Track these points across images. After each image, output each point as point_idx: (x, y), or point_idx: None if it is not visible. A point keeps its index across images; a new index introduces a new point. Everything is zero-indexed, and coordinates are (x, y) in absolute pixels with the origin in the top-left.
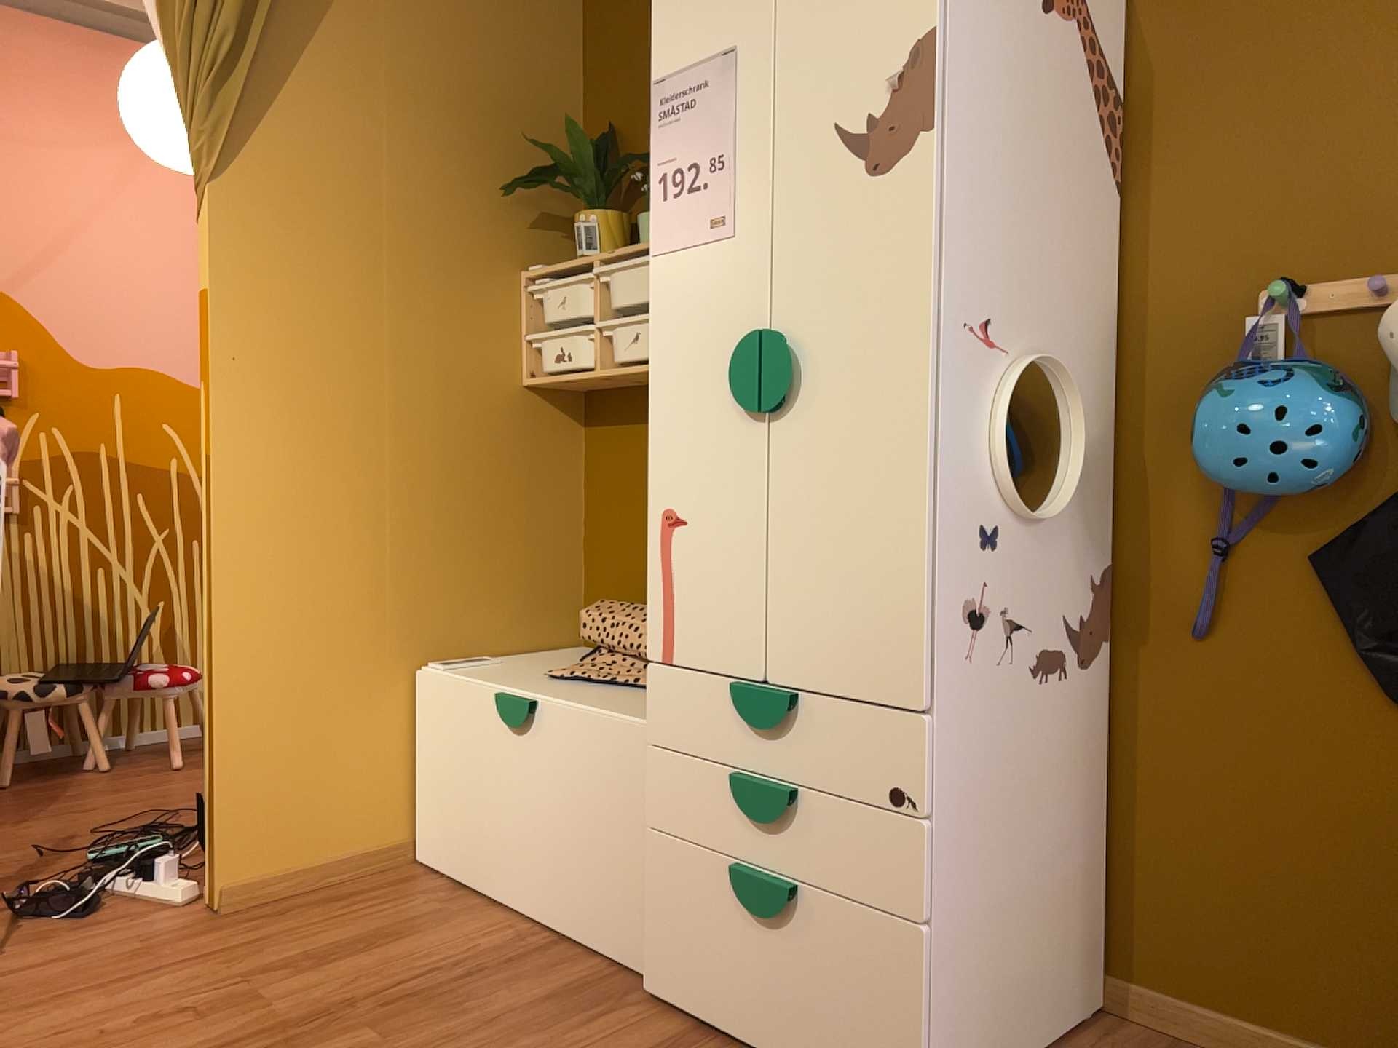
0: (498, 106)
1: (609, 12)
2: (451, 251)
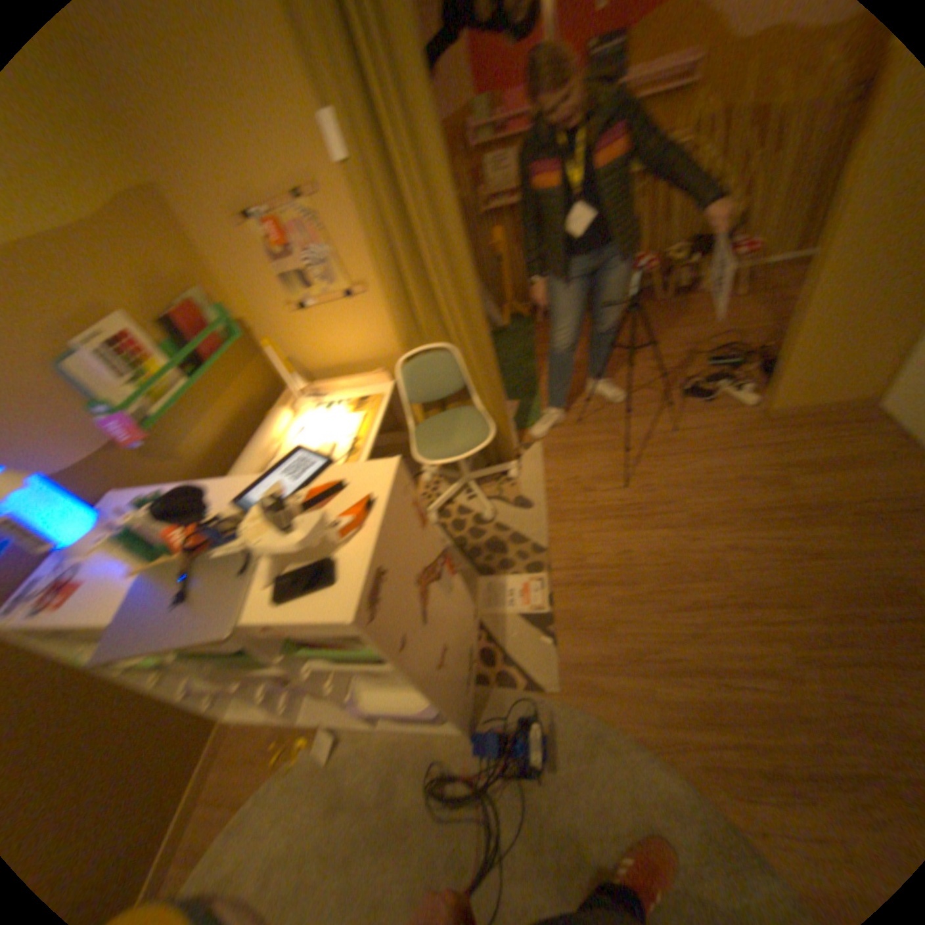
0: None
1: None
2: None
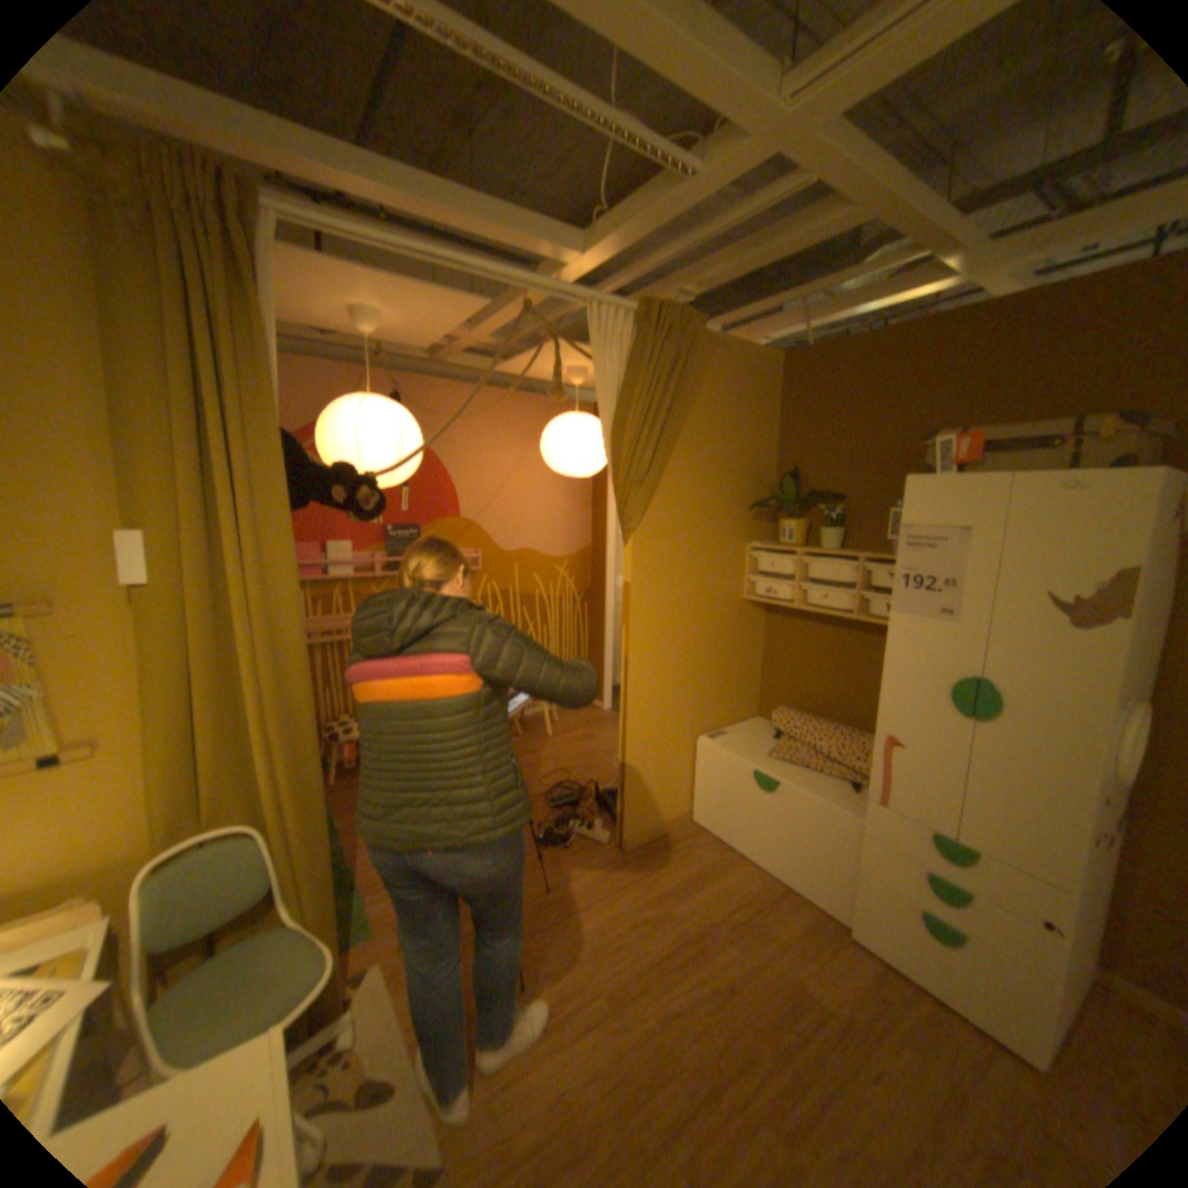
0: (741, 463)
1: (797, 405)
2: (719, 541)
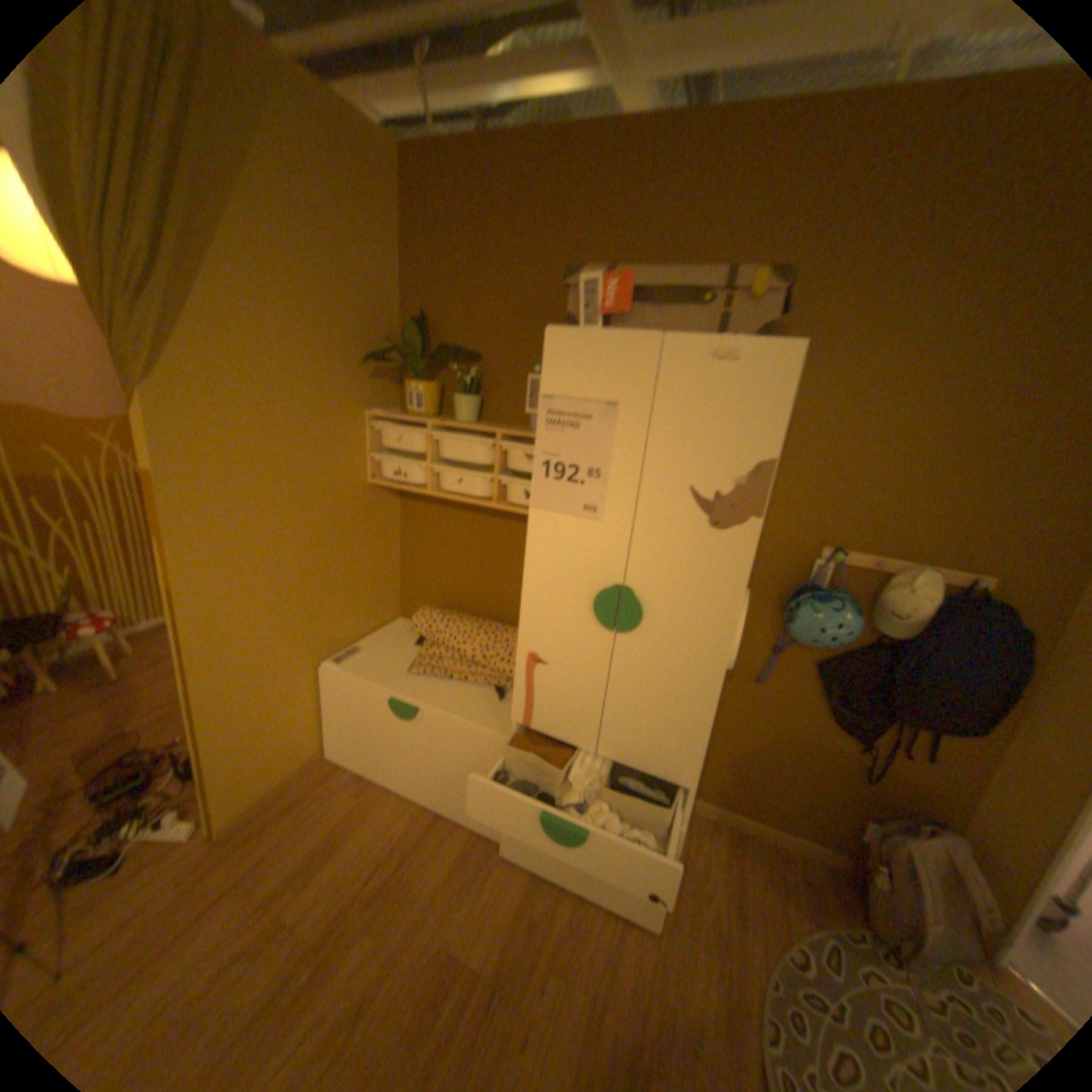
0: (347, 291)
1: (421, 223)
2: (323, 404)
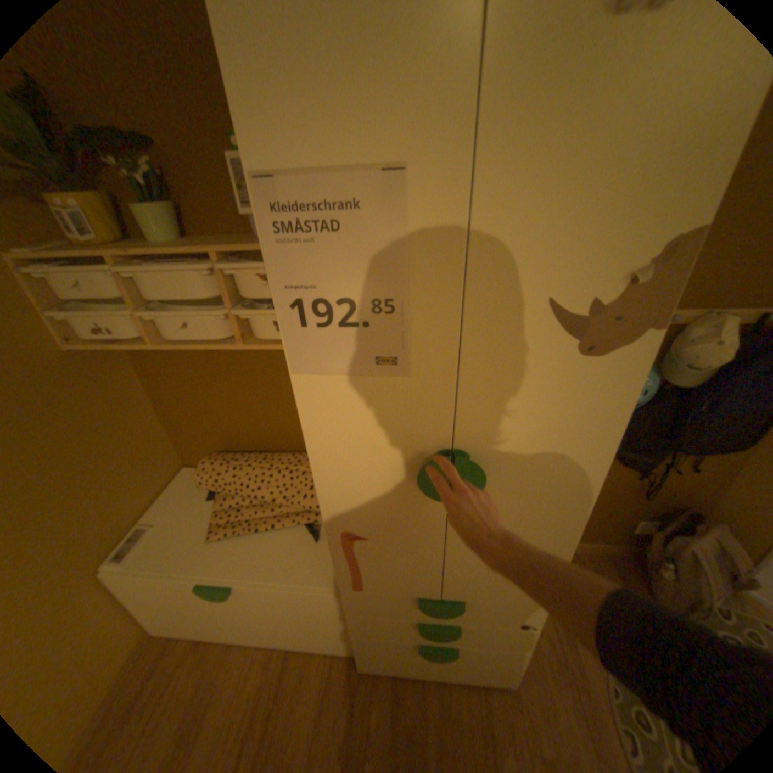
0: None
1: None
2: None
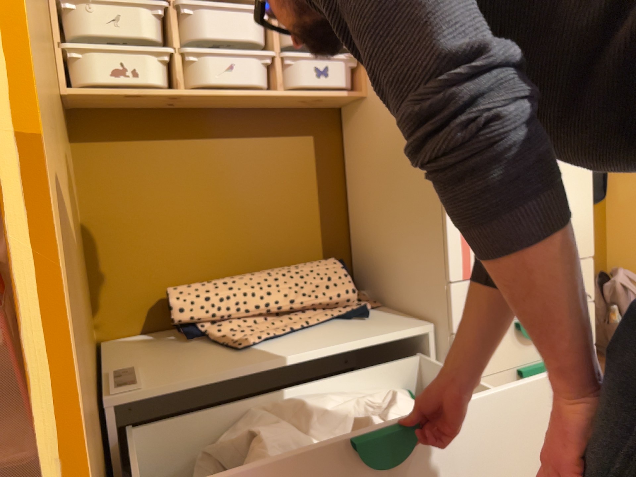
0: None
1: None
2: None
